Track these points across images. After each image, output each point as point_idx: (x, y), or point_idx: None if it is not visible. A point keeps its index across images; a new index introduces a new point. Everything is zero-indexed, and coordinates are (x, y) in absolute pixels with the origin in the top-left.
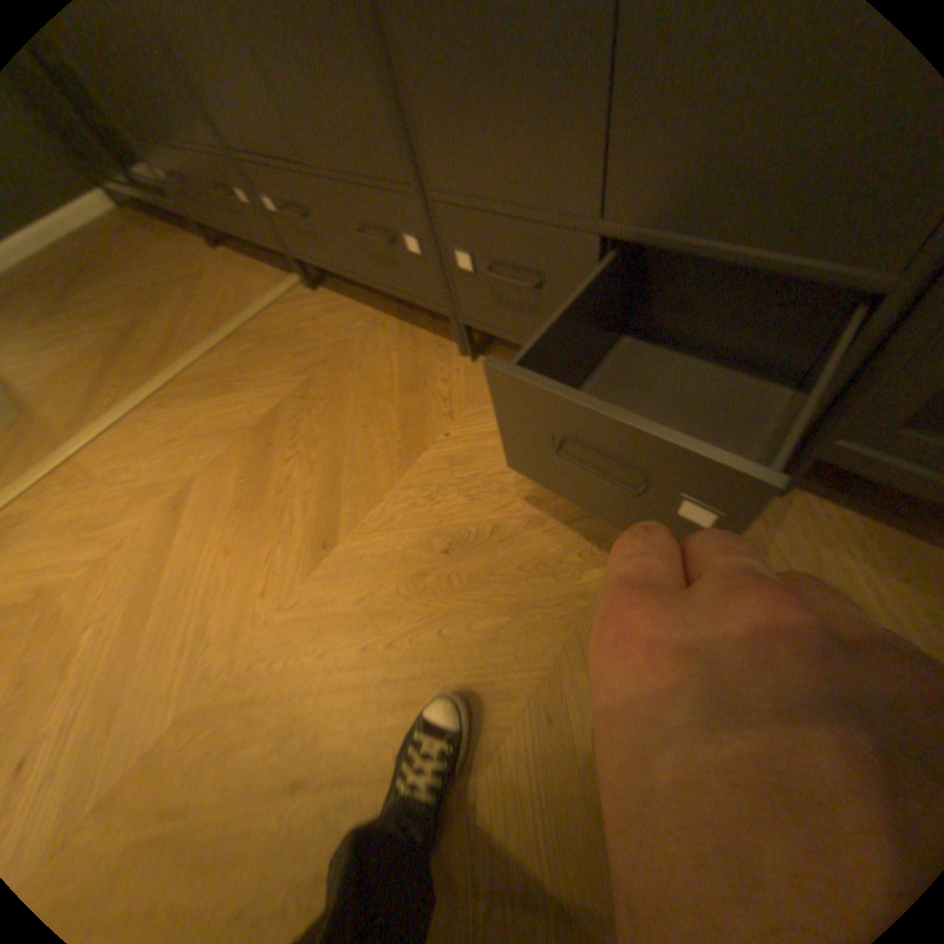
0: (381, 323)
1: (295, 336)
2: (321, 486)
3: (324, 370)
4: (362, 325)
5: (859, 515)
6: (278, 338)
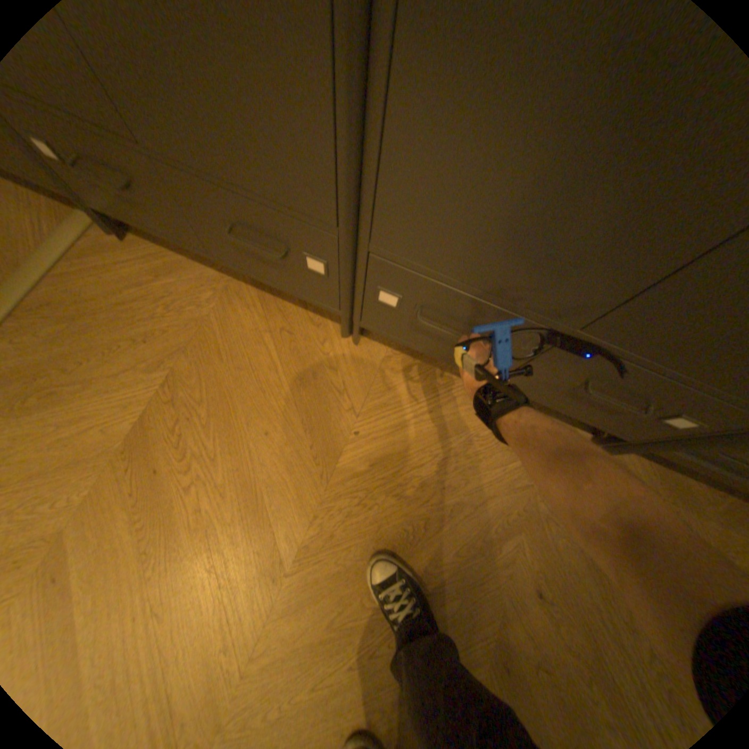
0: (231, 289)
1: (118, 308)
2: (237, 510)
3: (181, 359)
4: (207, 291)
5: (645, 457)
6: (91, 310)
